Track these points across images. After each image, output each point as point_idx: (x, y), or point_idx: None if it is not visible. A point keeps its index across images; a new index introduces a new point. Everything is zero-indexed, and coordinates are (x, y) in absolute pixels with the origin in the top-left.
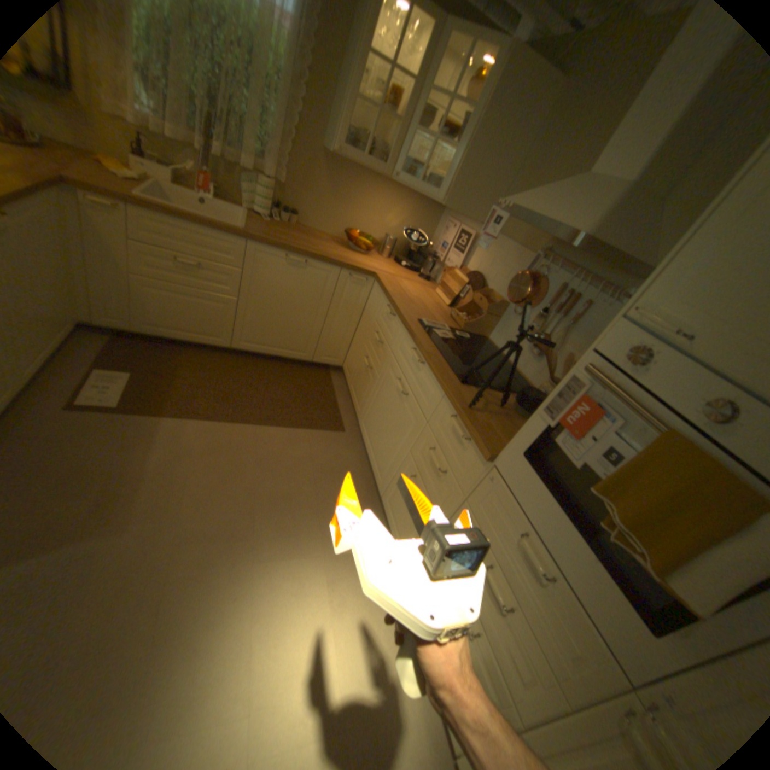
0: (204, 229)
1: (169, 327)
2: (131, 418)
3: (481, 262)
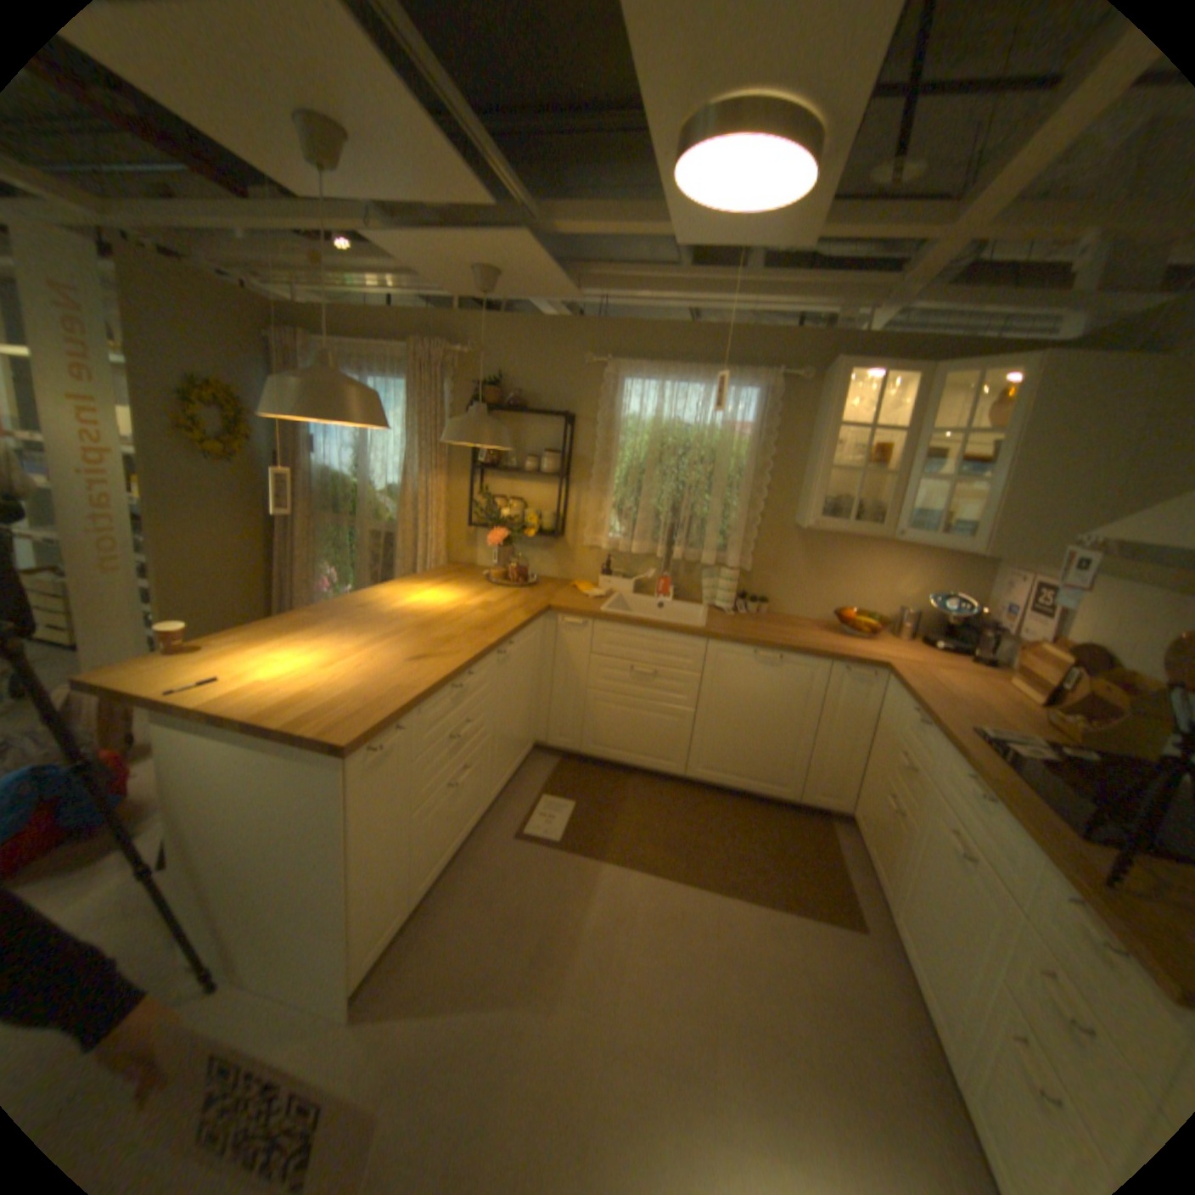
0: (662, 635)
1: (617, 749)
2: (572, 860)
3: (1095, 627)
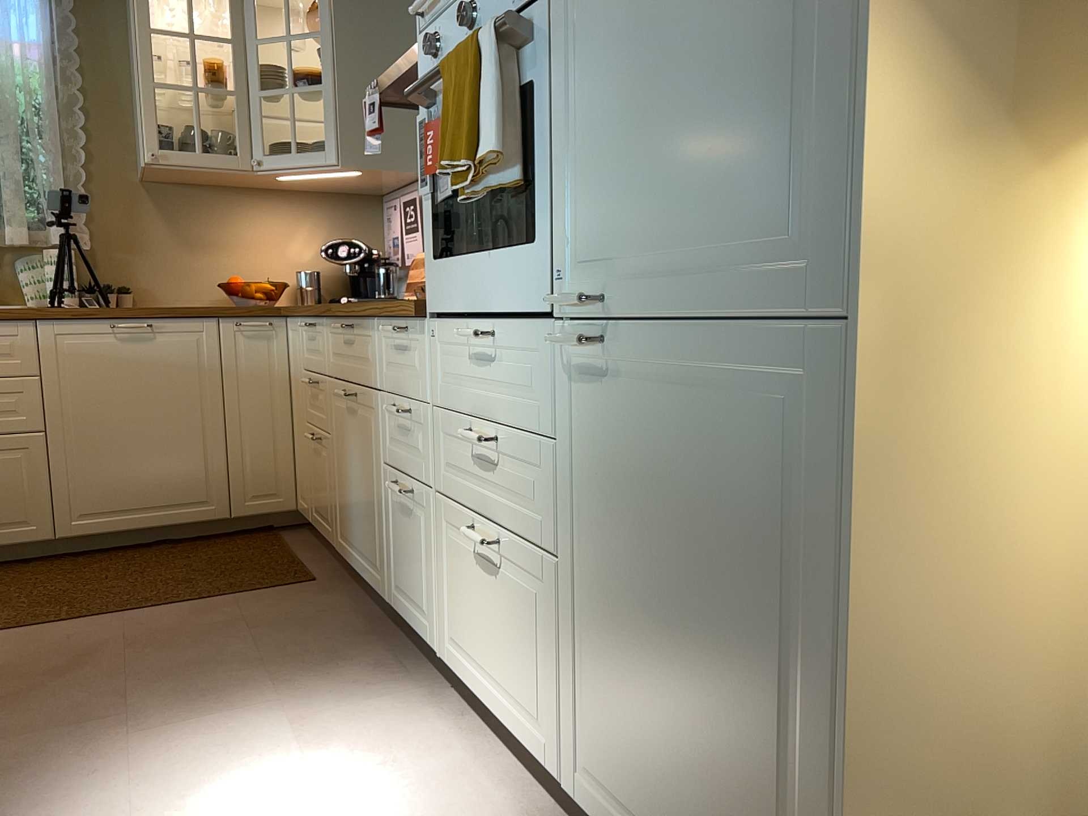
0: None
1: None
2: None
3: None
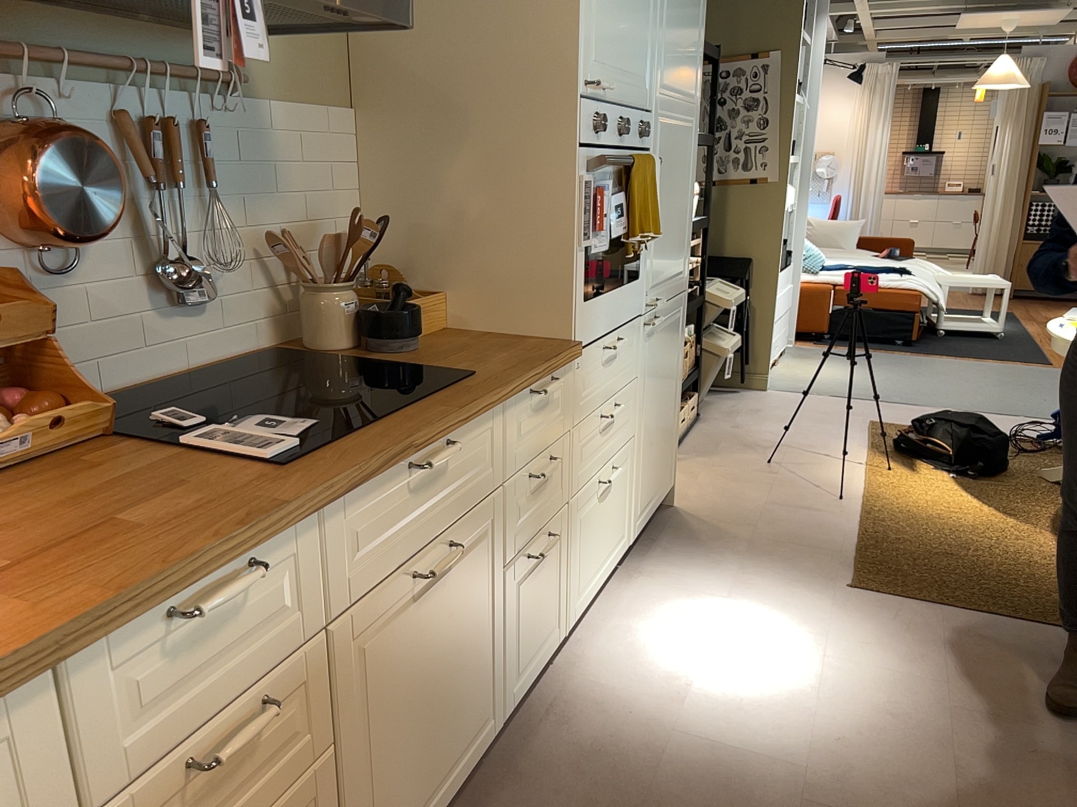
0: None
1: None
2: None
3: None
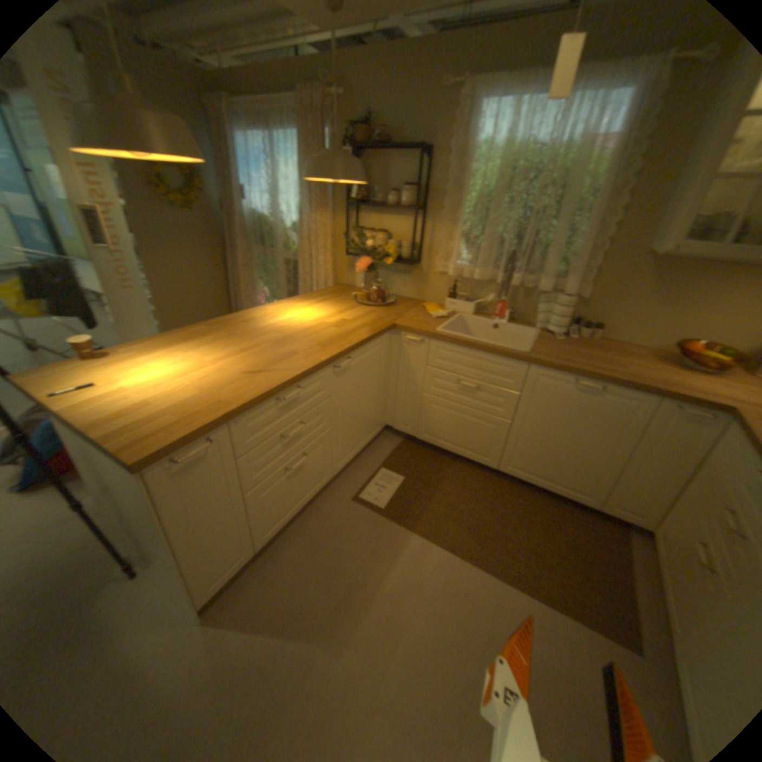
0: (488, 355)
1: (445, 440)
2: (391, 526)
3: None
